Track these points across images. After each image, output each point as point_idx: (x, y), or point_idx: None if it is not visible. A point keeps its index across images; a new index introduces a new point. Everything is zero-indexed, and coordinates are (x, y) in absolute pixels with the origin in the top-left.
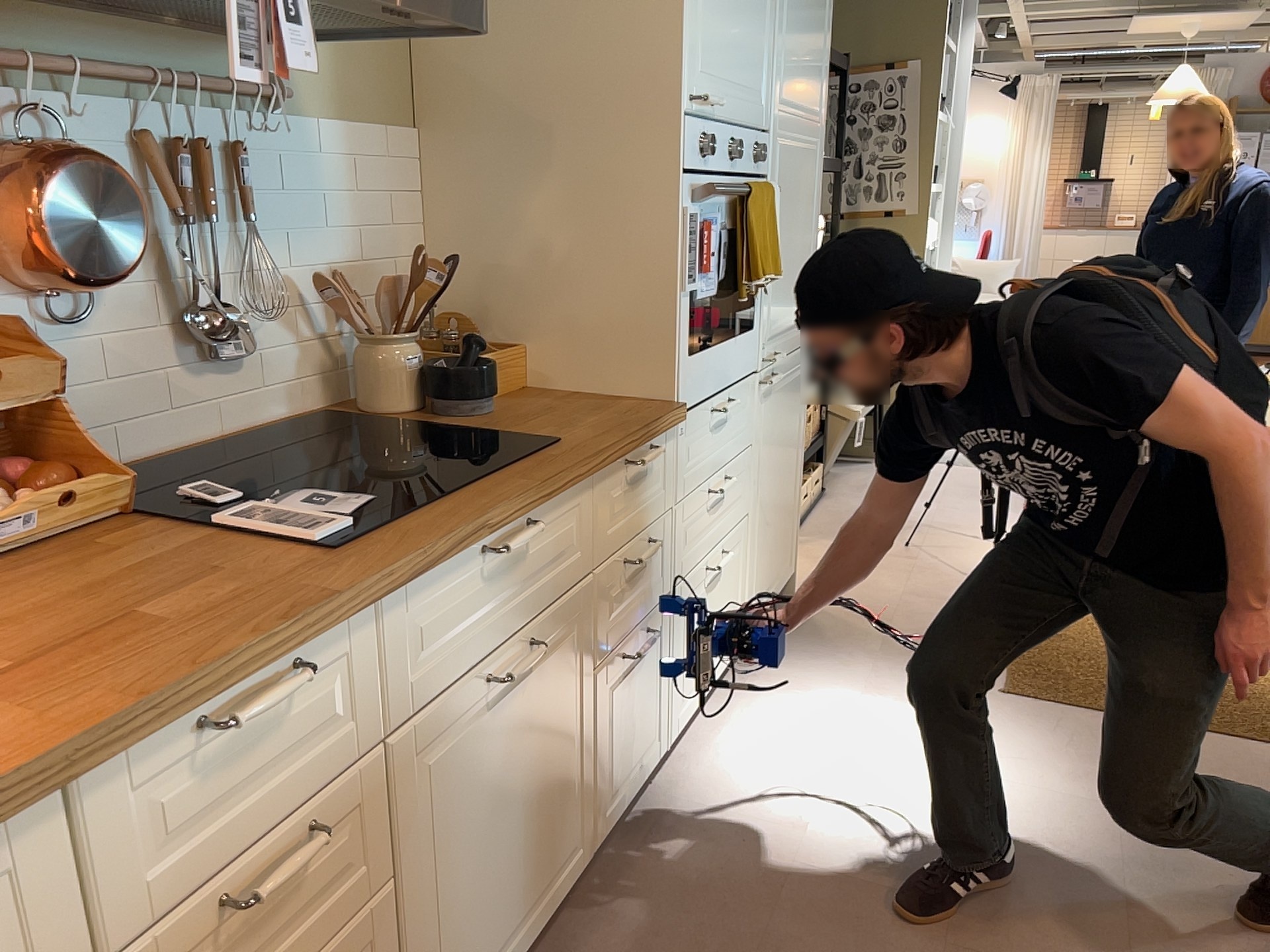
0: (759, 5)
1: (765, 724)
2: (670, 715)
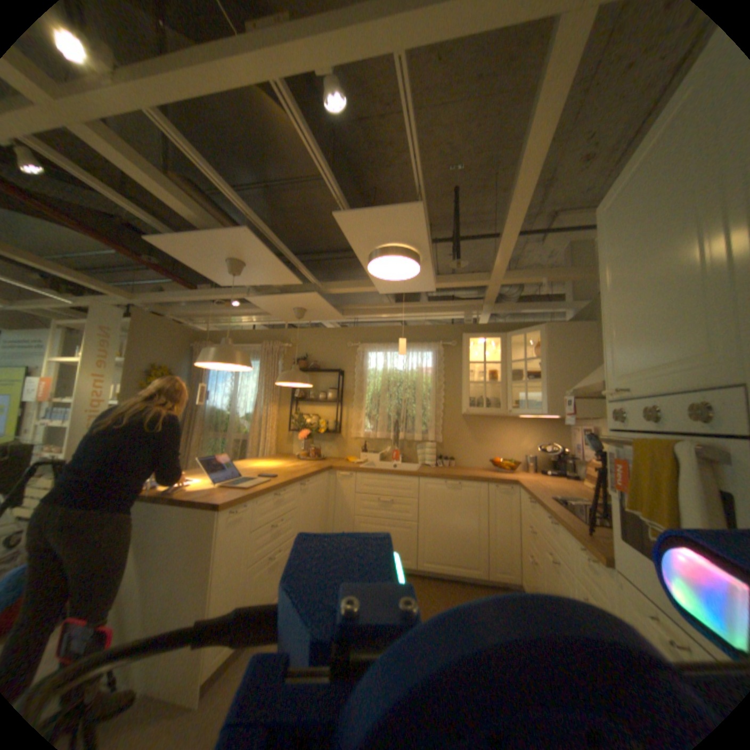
0: (679, 282)
1: None
2: None
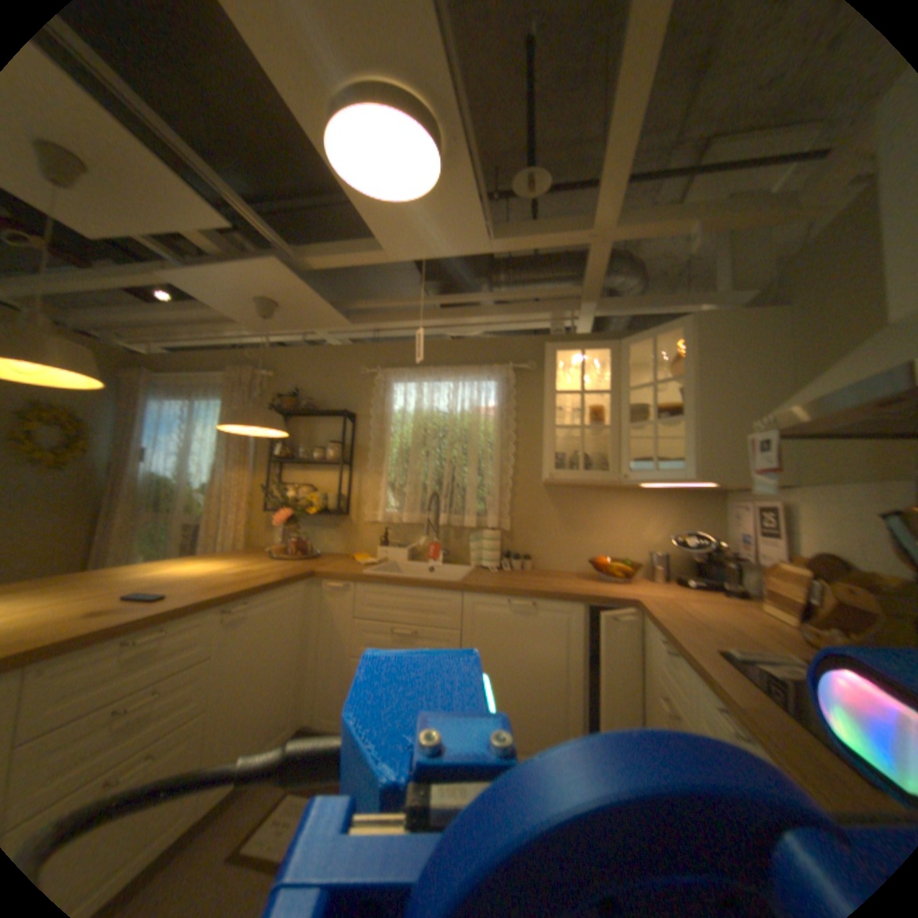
0: None
1: None
2: None
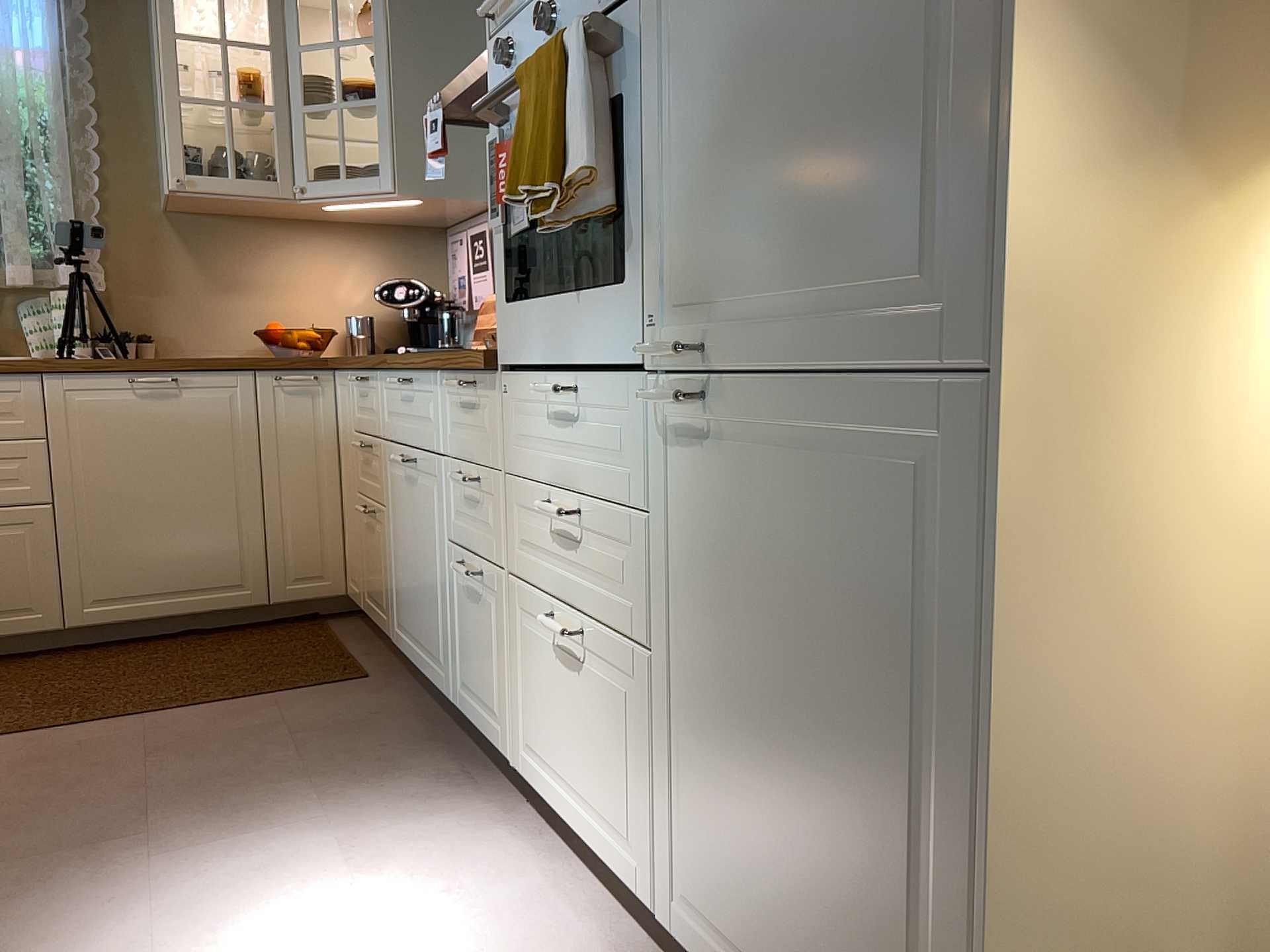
0: None
1: (508, 933)
2: (515, 738)
